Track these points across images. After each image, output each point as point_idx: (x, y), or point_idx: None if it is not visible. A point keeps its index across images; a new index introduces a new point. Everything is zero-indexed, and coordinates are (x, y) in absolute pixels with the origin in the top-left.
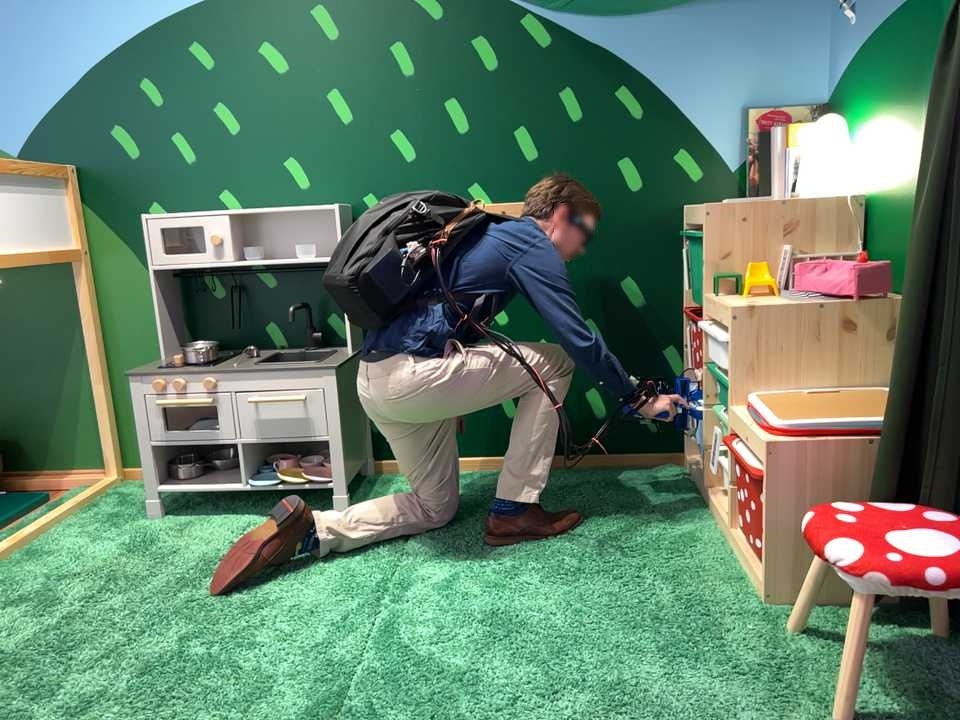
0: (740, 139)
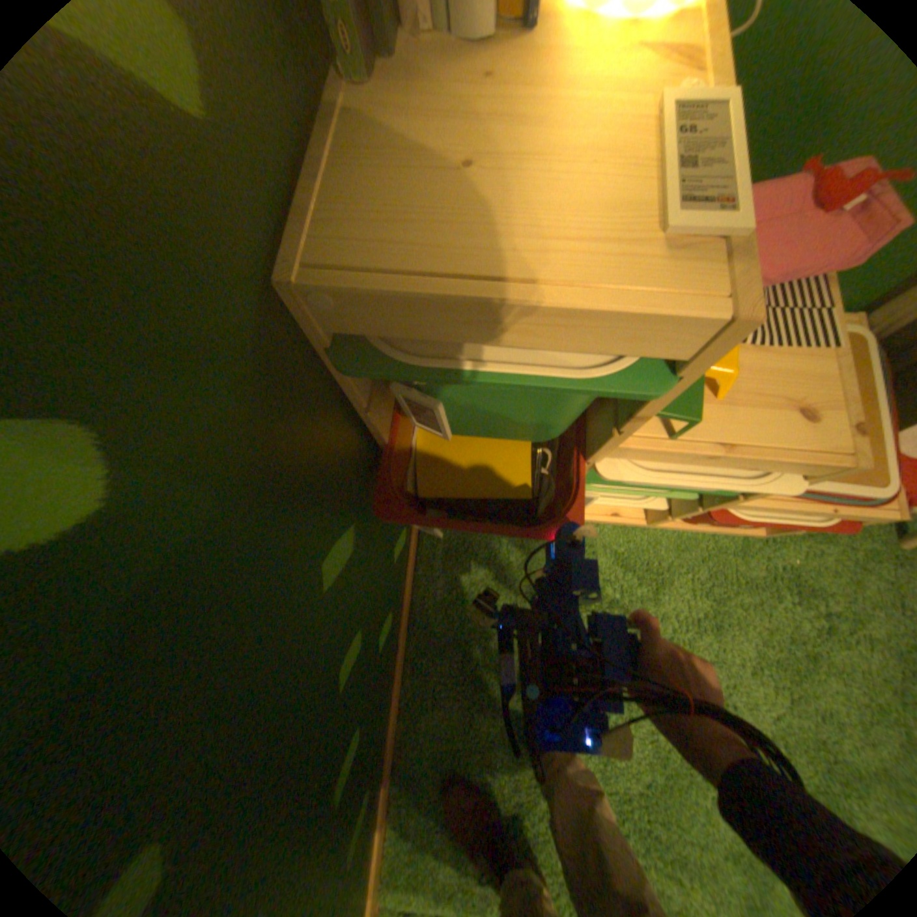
0: None
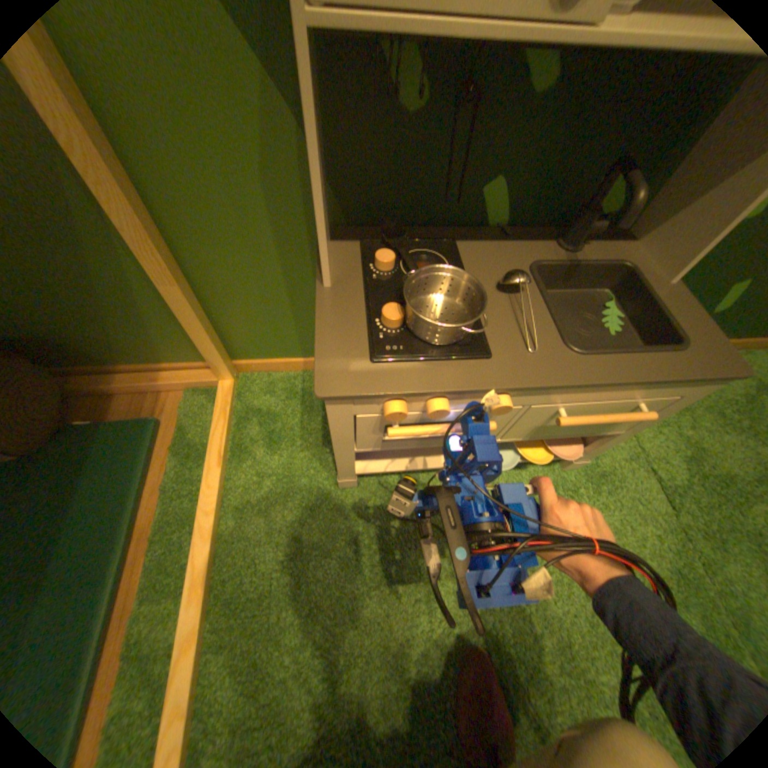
0: None
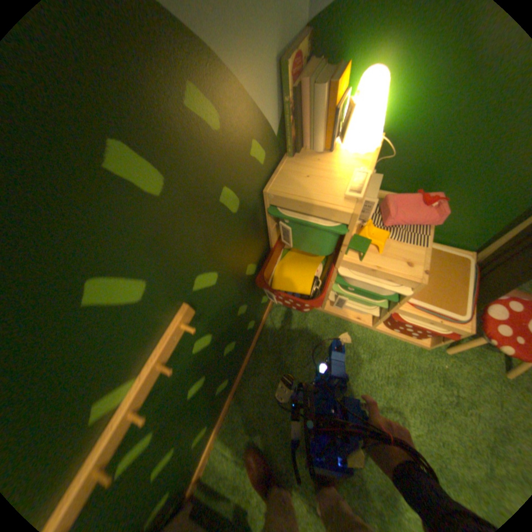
0: (281, 97)
